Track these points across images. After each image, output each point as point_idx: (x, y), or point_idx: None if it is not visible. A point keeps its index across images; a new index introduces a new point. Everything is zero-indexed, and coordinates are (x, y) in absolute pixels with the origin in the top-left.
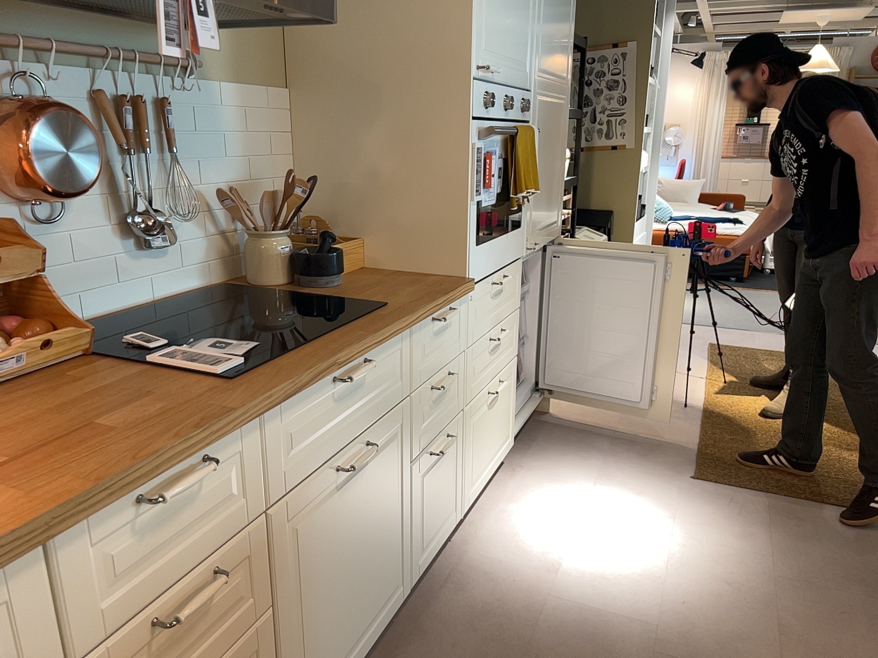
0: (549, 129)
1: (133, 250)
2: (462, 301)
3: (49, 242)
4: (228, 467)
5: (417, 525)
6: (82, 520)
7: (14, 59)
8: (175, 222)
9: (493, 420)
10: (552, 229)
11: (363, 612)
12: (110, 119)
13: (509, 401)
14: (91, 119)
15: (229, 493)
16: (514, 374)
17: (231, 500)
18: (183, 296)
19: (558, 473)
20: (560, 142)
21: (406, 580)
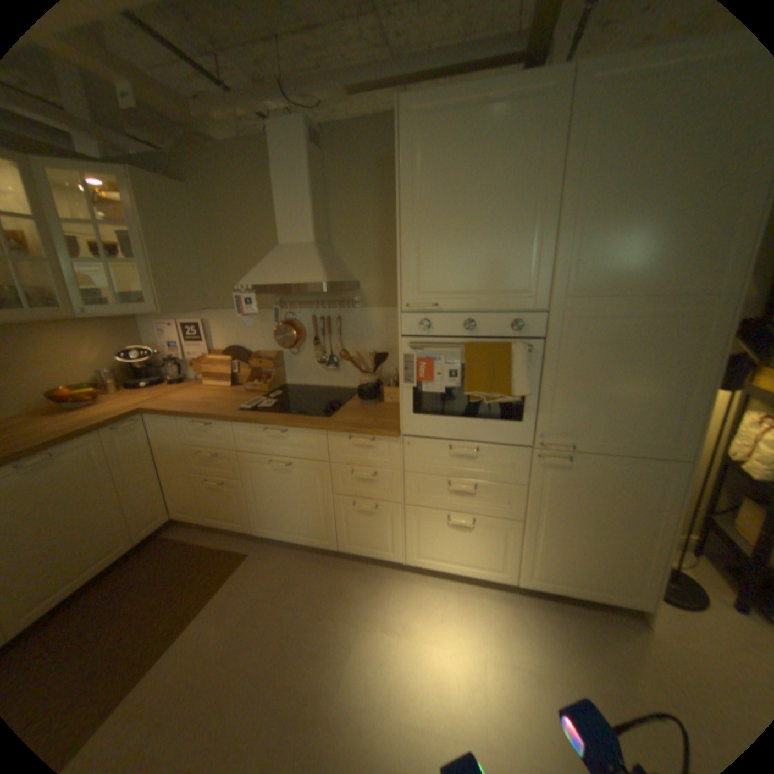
0: (622, 342)
1: (323, 367)
2: (392, 441)
3: (295, 360)
4: (219, 431)
5: (343, 529)
6: (175, 417)
7: (289, 308)
8: (342, 361)
9: (462, 541)
10: (655, 447)
11: (294, 528)
12: (317, 324)
13: (503, 548)
14: (310, 324)
15: (219, 438)
16: (515, 533)
17: (221, 440)
18: (343, 389)
19: (521, 639)
20: (683, 356)
21: (337, 547)
